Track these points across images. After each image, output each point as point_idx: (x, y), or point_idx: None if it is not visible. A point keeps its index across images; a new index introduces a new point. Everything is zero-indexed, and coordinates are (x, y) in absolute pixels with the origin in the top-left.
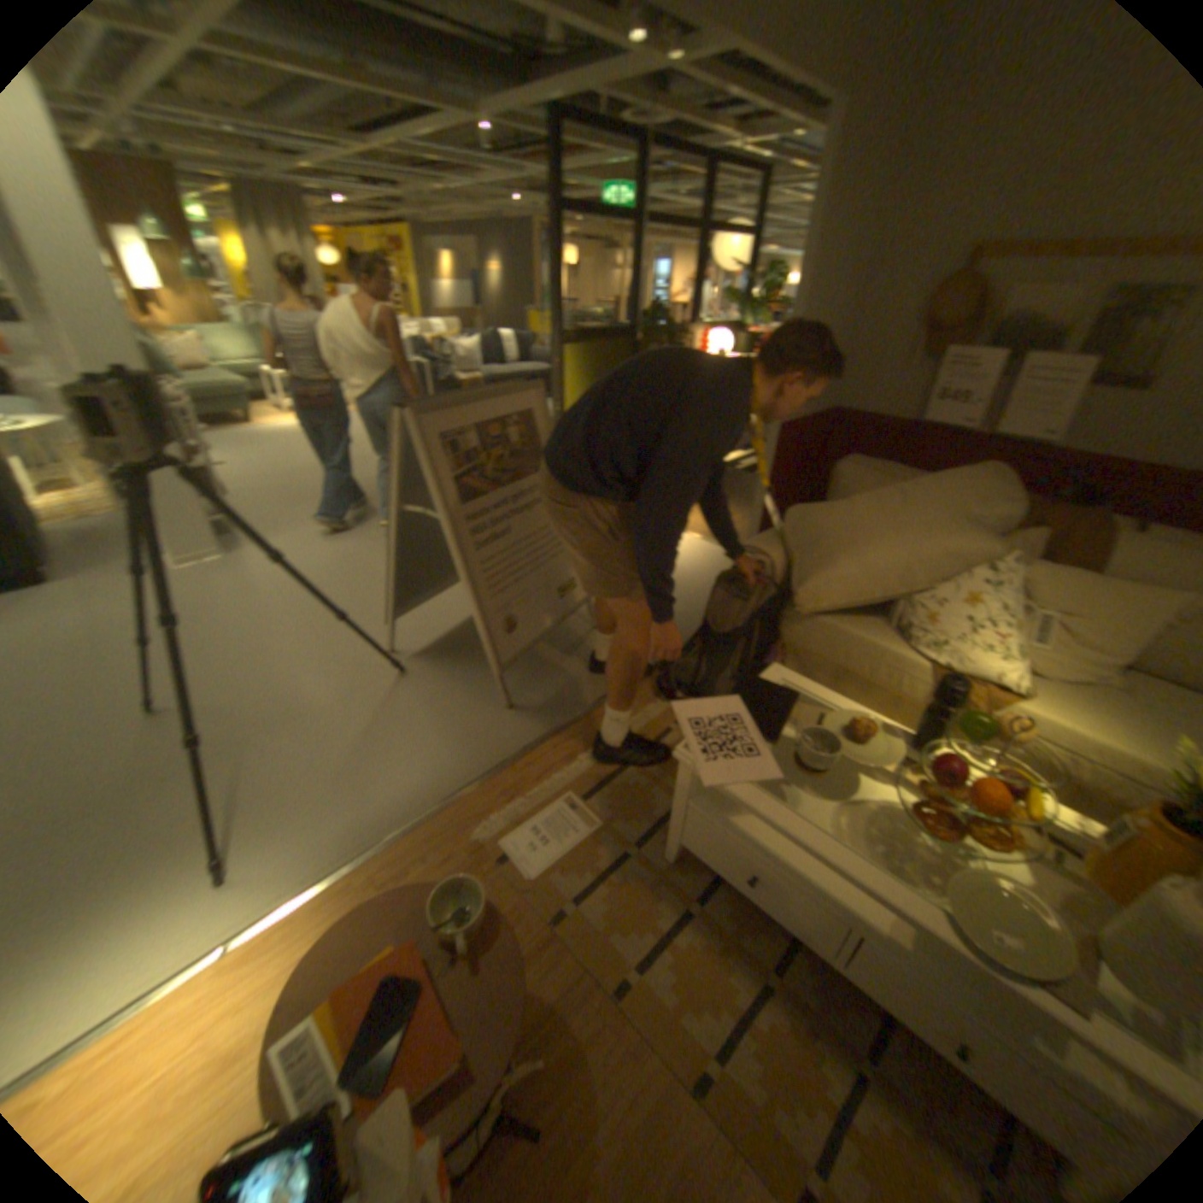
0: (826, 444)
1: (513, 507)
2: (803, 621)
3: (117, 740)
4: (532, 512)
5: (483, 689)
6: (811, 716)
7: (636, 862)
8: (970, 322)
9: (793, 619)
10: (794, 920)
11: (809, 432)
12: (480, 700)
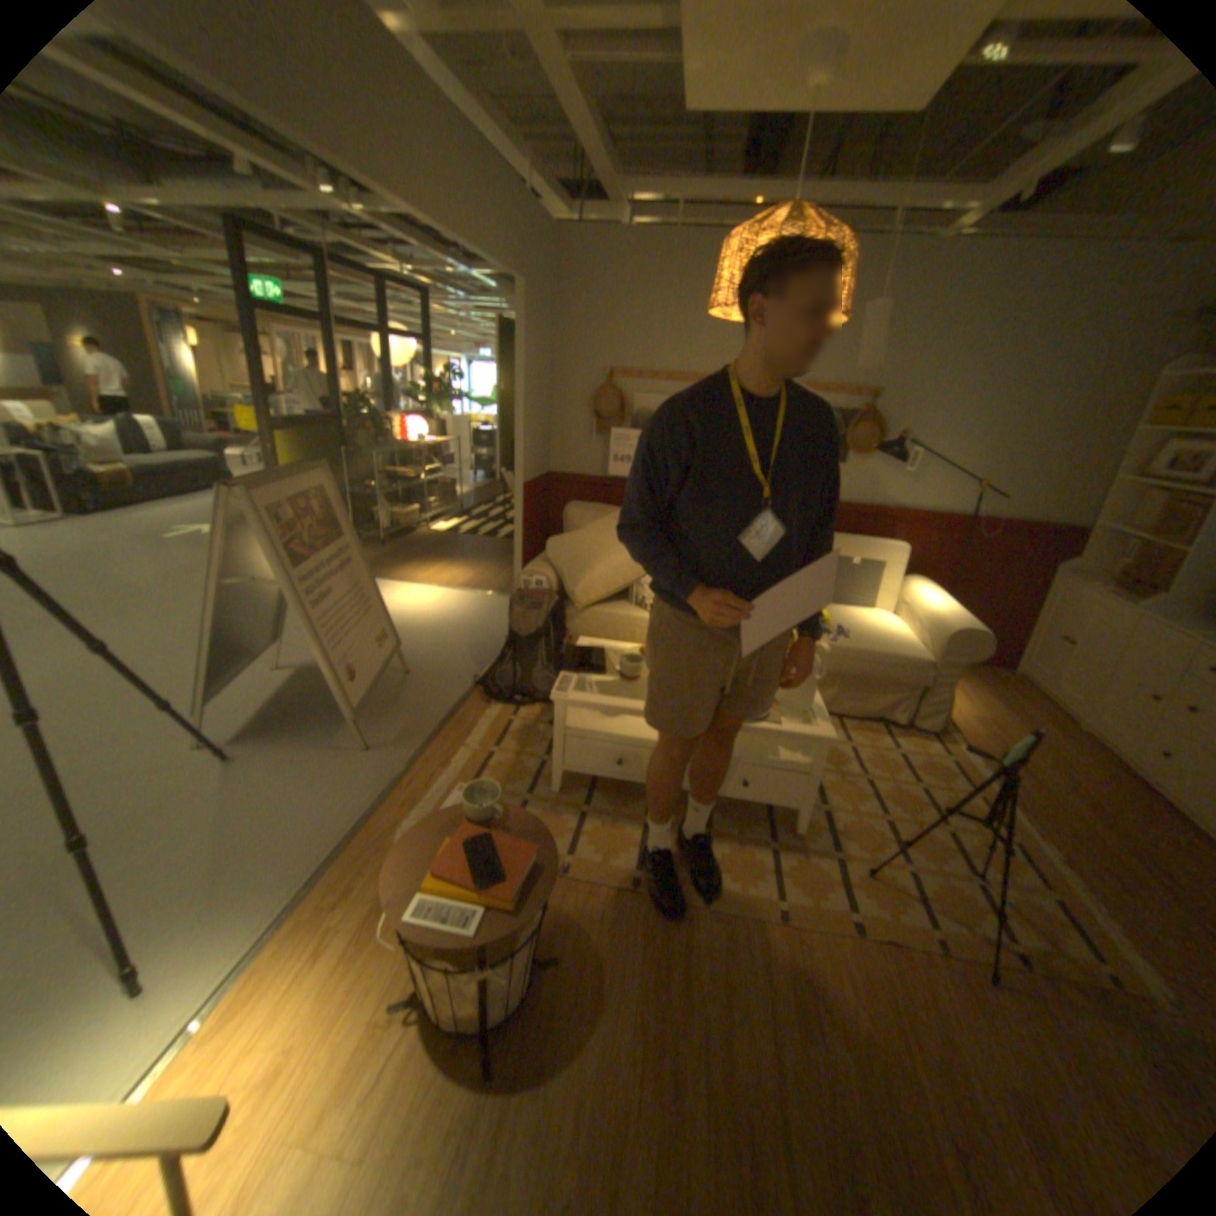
0: (547, 499)
1: (328, 570)
2: (579, 615)
3: None
4: (342, 573)
5: (327, 746)
6: (615, 657)
7: (532, 803)
8: (617, 415)
9: (572, 616)
10: (647, 772)
11: (538, 490)
12: (331, 755)
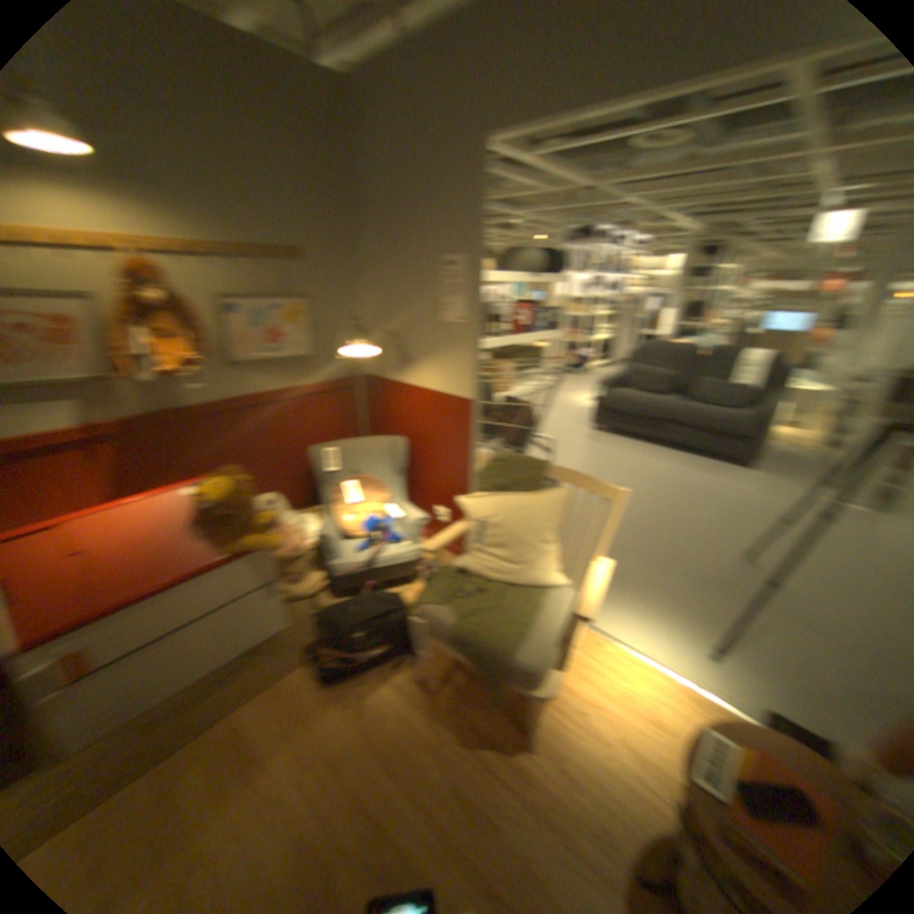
0: None
1: None
2: None
3: (724, 558)
4: None
5: None
6: None
7: None
8: None
9: None
10: None
11: None
12: None
